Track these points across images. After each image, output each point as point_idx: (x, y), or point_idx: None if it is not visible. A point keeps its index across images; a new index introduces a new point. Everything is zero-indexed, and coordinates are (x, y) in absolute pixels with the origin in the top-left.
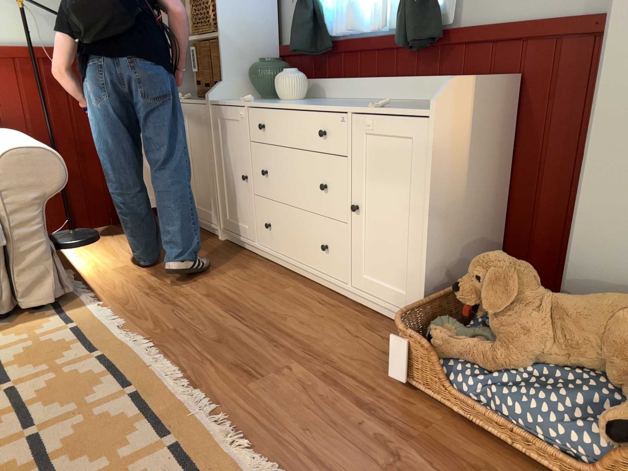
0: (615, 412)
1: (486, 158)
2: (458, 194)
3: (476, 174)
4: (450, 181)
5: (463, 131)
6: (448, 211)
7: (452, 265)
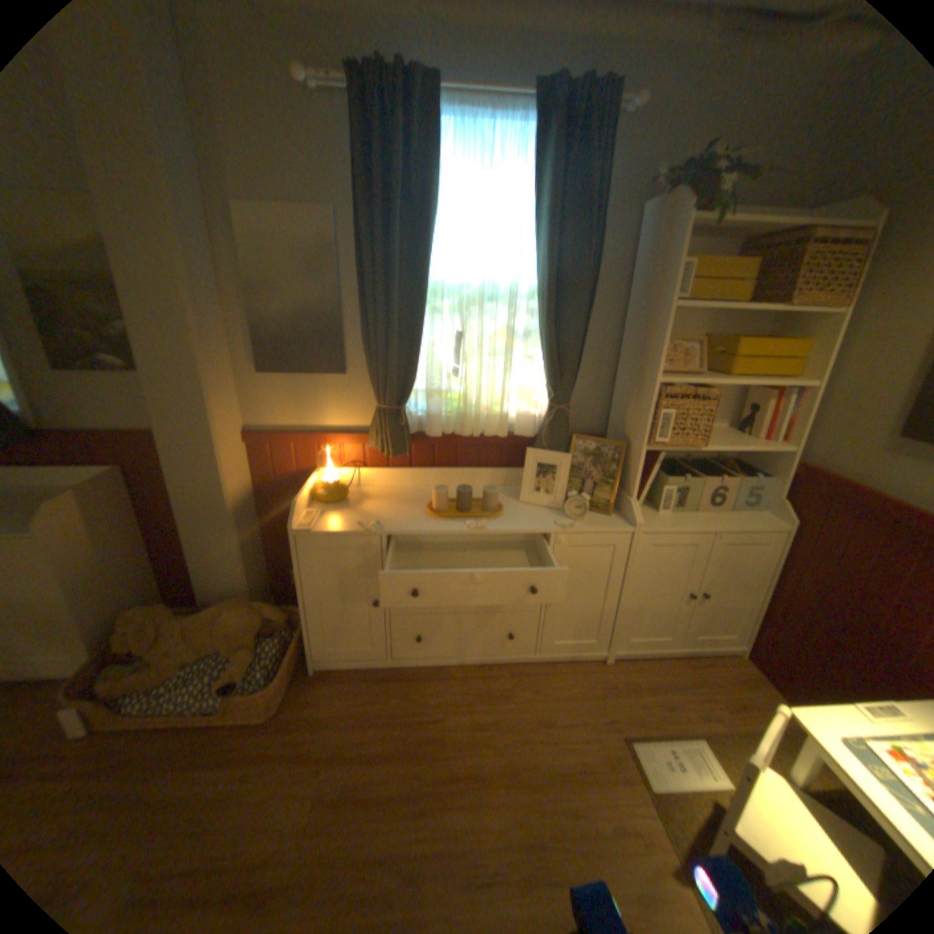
0: (218, 683)
1: (112, 532)
2: (93, 570)
3: (107, 547)
4: (80, 567)
5: (78, 529)
6: (88, 587)
7: (111, 617)
